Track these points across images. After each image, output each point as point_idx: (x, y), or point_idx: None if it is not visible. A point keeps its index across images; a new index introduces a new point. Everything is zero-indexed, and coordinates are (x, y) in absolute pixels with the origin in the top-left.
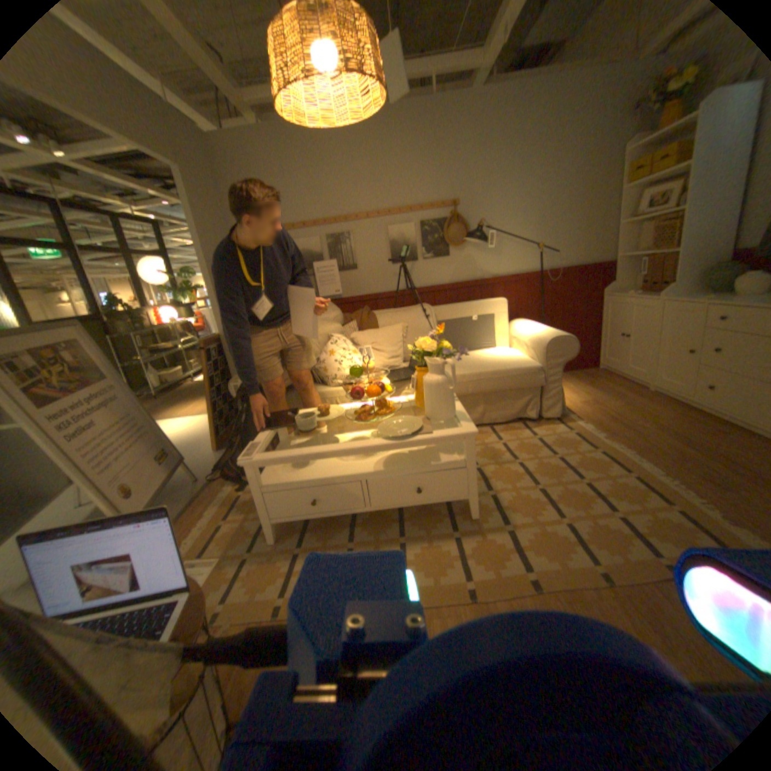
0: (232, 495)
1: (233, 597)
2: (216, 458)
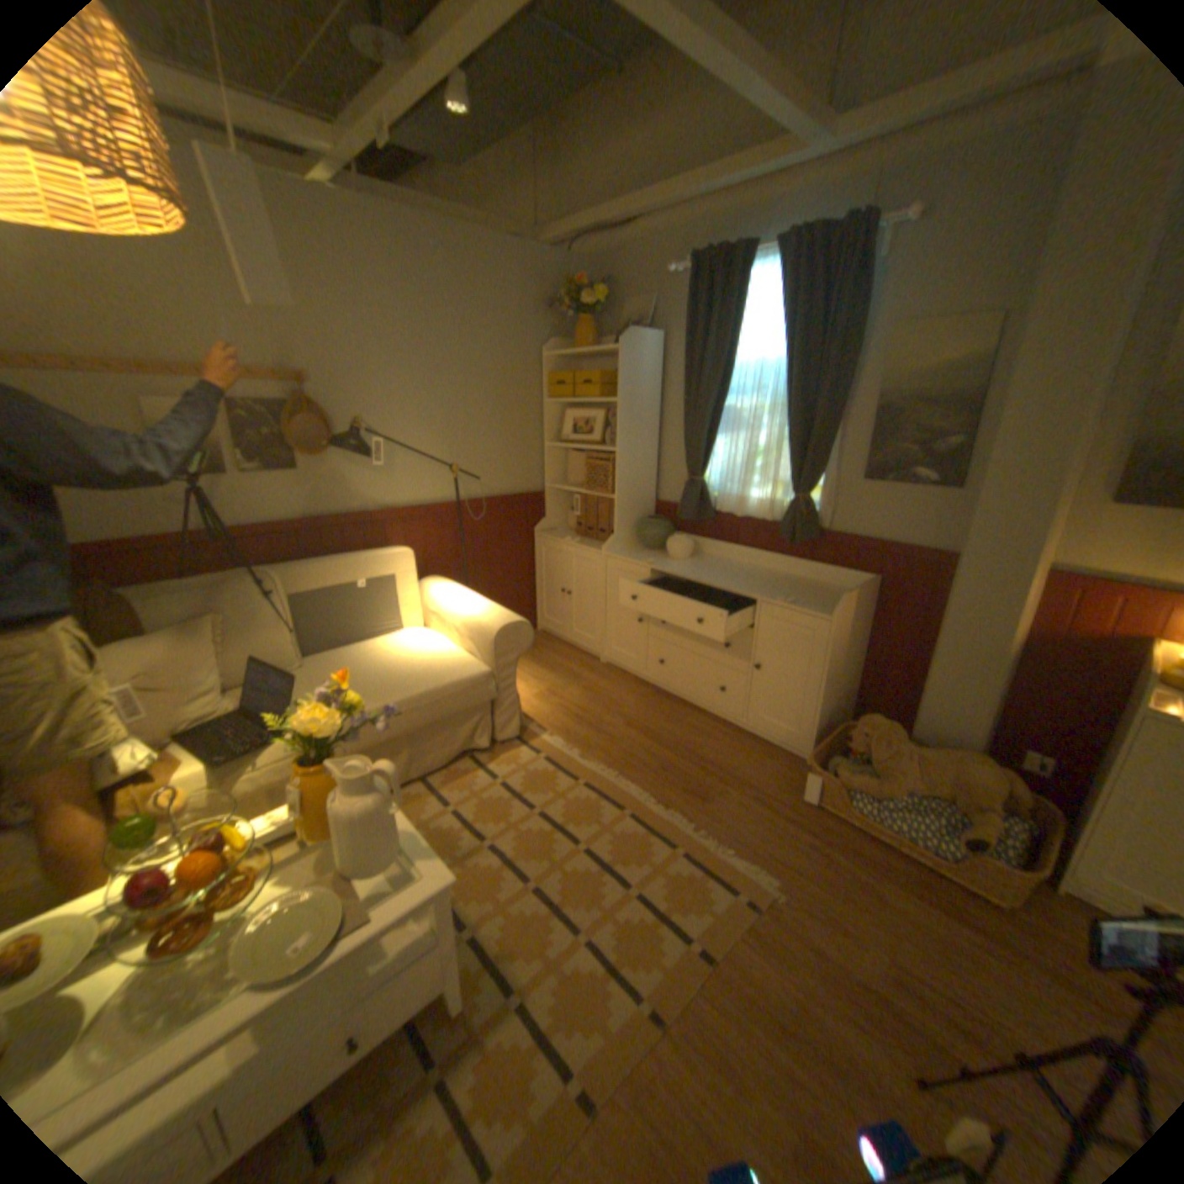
0: None
1: None
2: None
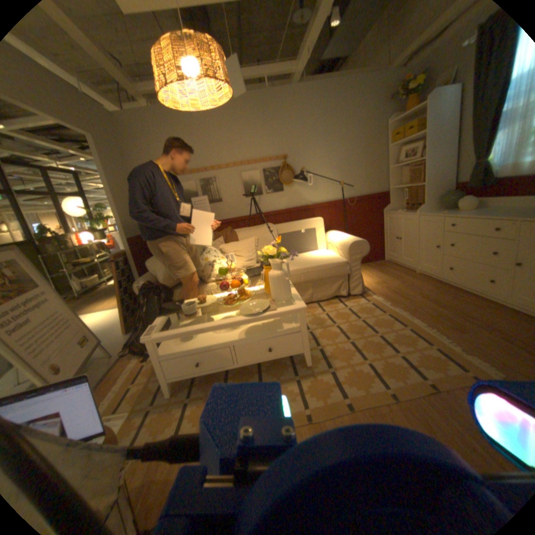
0: (138, 365)
1: (139, 439)
2: (125, 339)
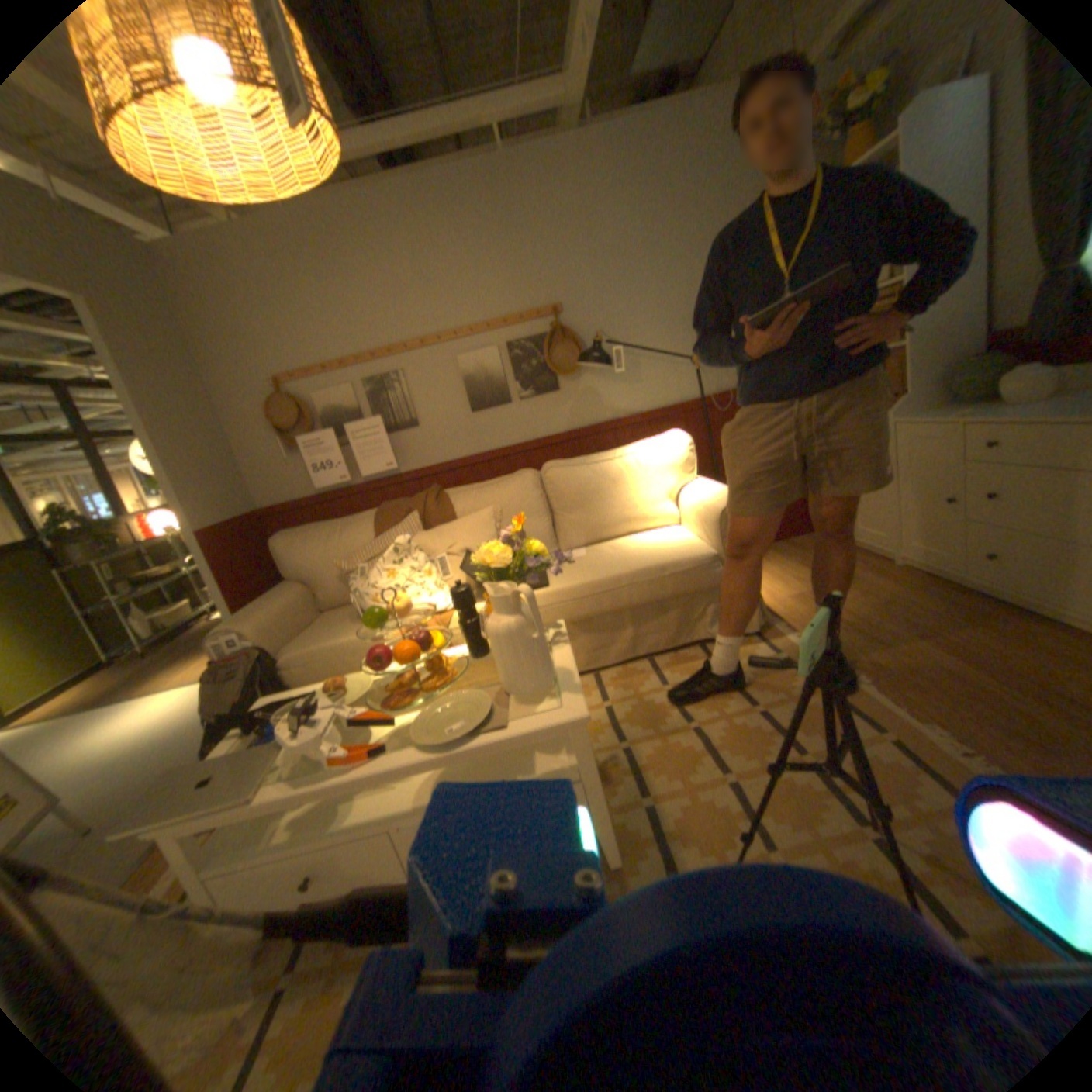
0: None
1: None
2: None
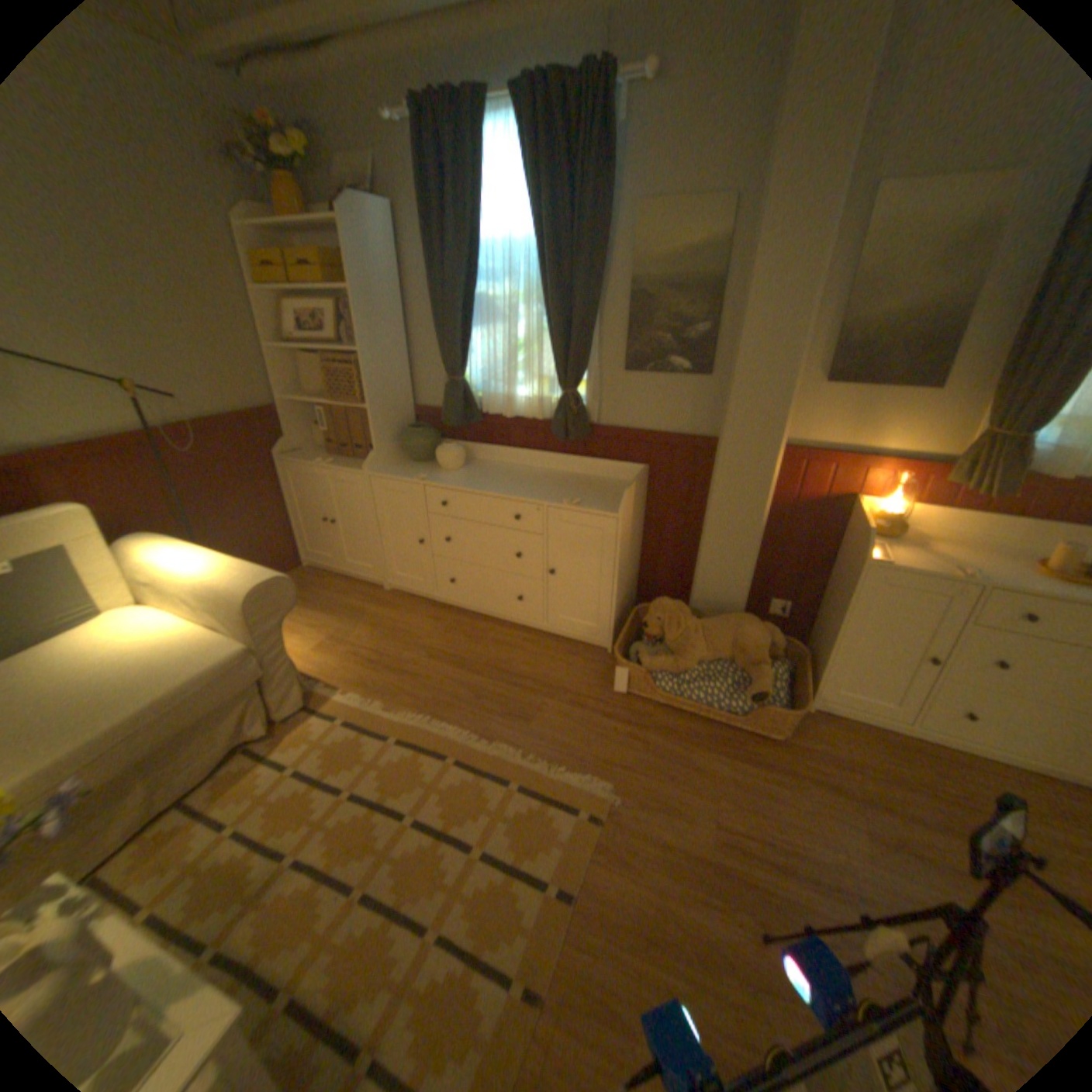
0: None
1: None
2: None
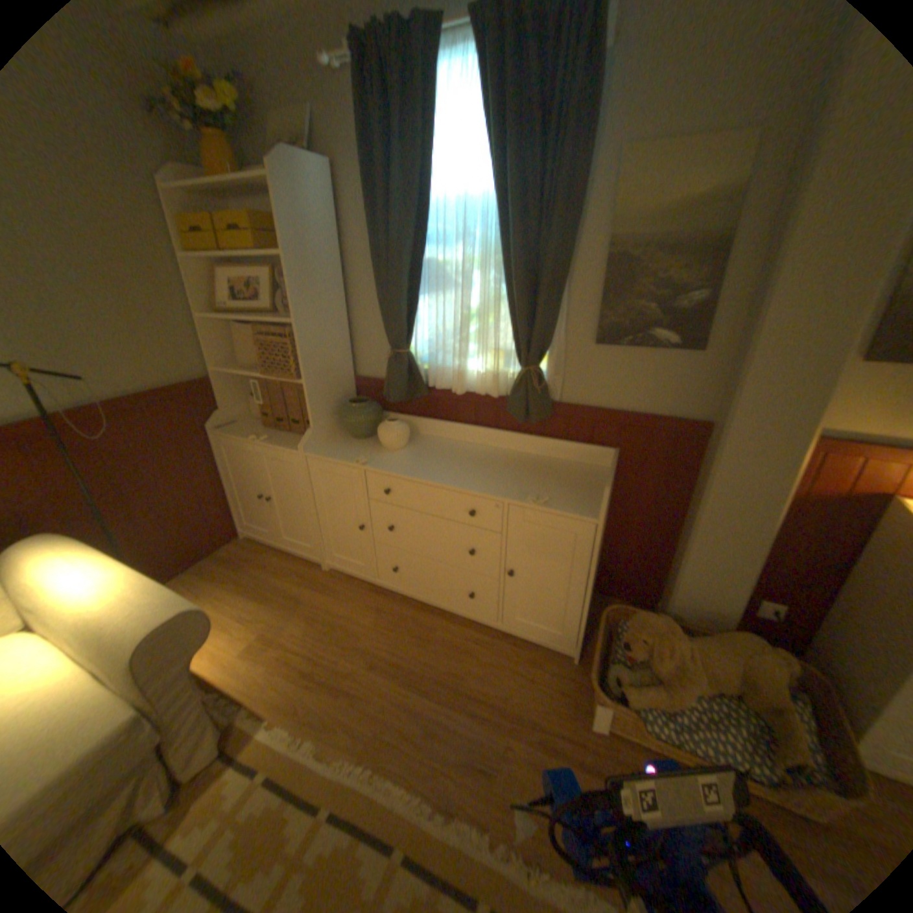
0: None
1: None
2: None
